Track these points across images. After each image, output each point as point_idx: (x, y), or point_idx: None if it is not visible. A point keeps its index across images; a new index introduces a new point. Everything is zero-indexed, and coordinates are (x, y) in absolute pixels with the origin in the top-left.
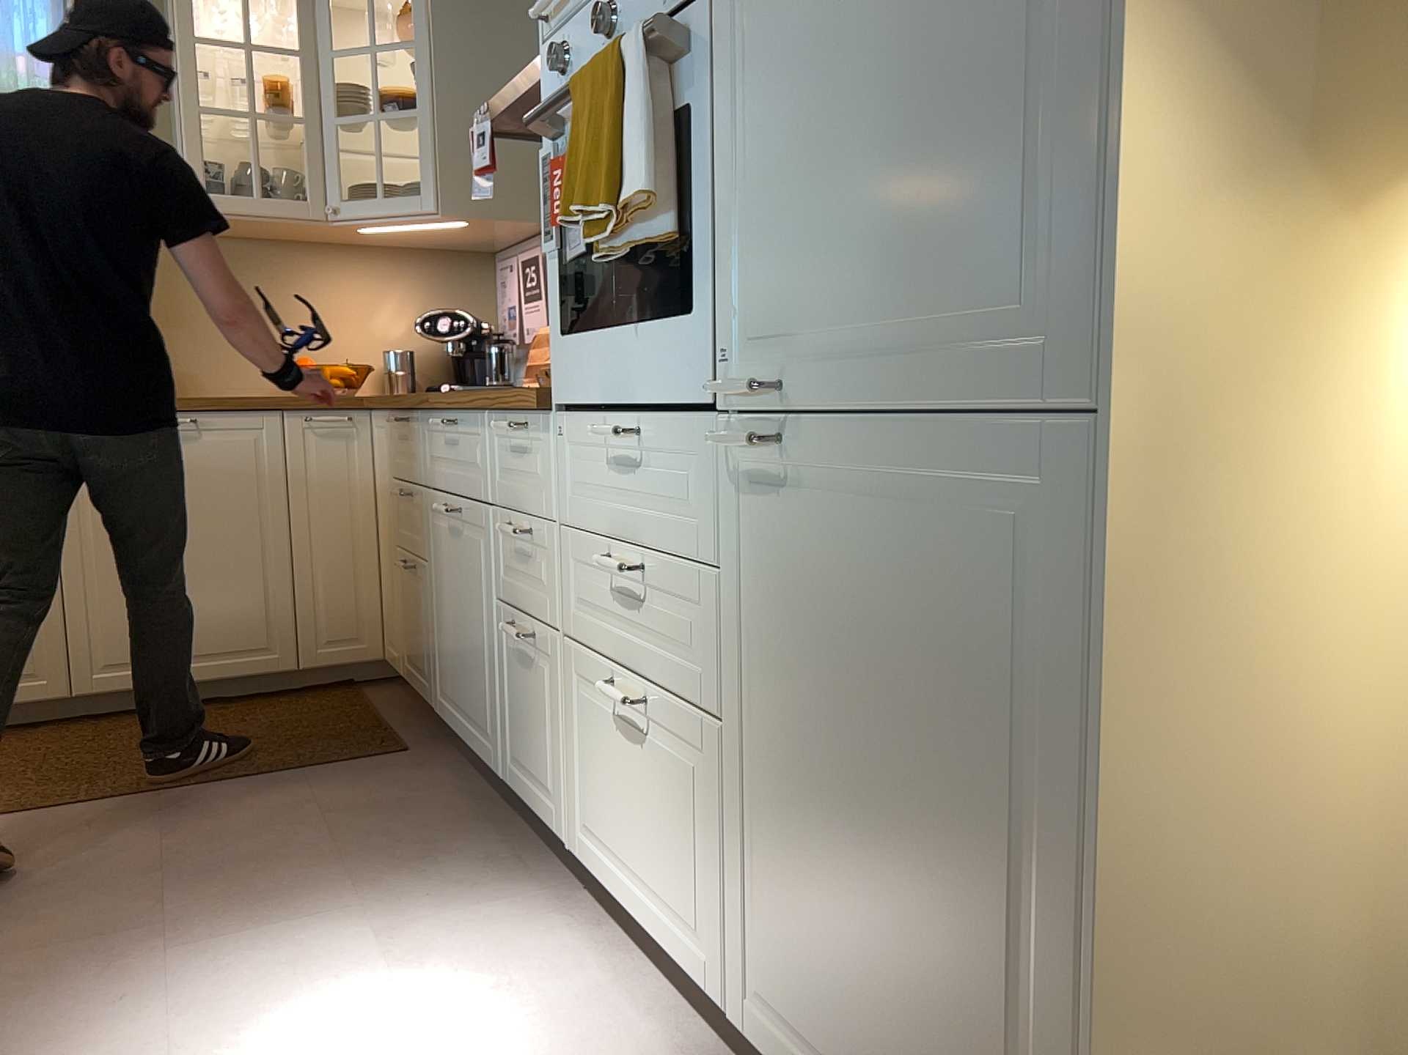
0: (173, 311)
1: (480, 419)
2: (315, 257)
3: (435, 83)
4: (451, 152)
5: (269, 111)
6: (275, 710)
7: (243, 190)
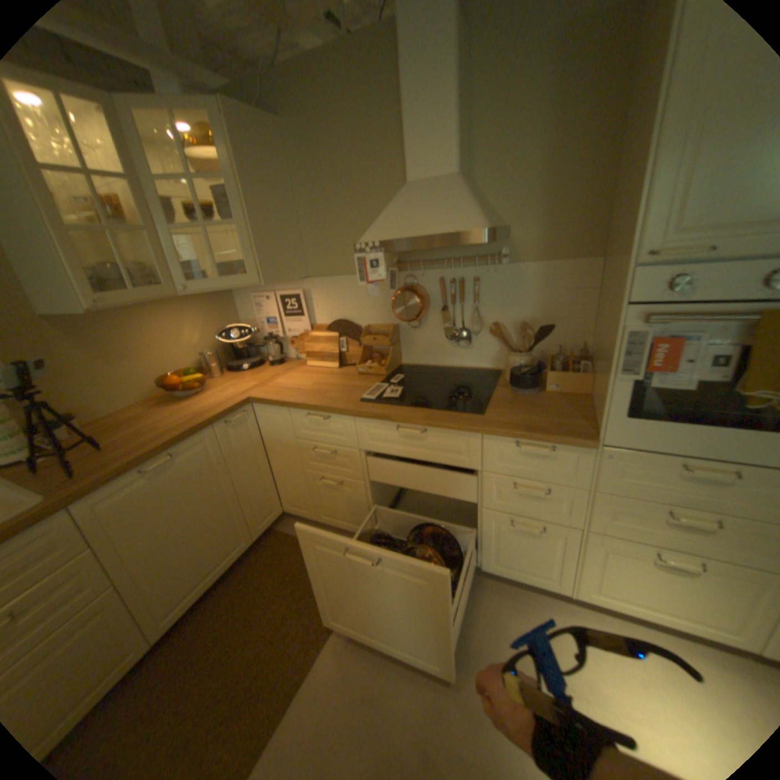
0: (53, 372)
1: (473, 435)
2: (138, 309)
3: (243, 202)
4: (260, 245)
5: (108, 220)
6: (261, 571)
7: (108, 283)
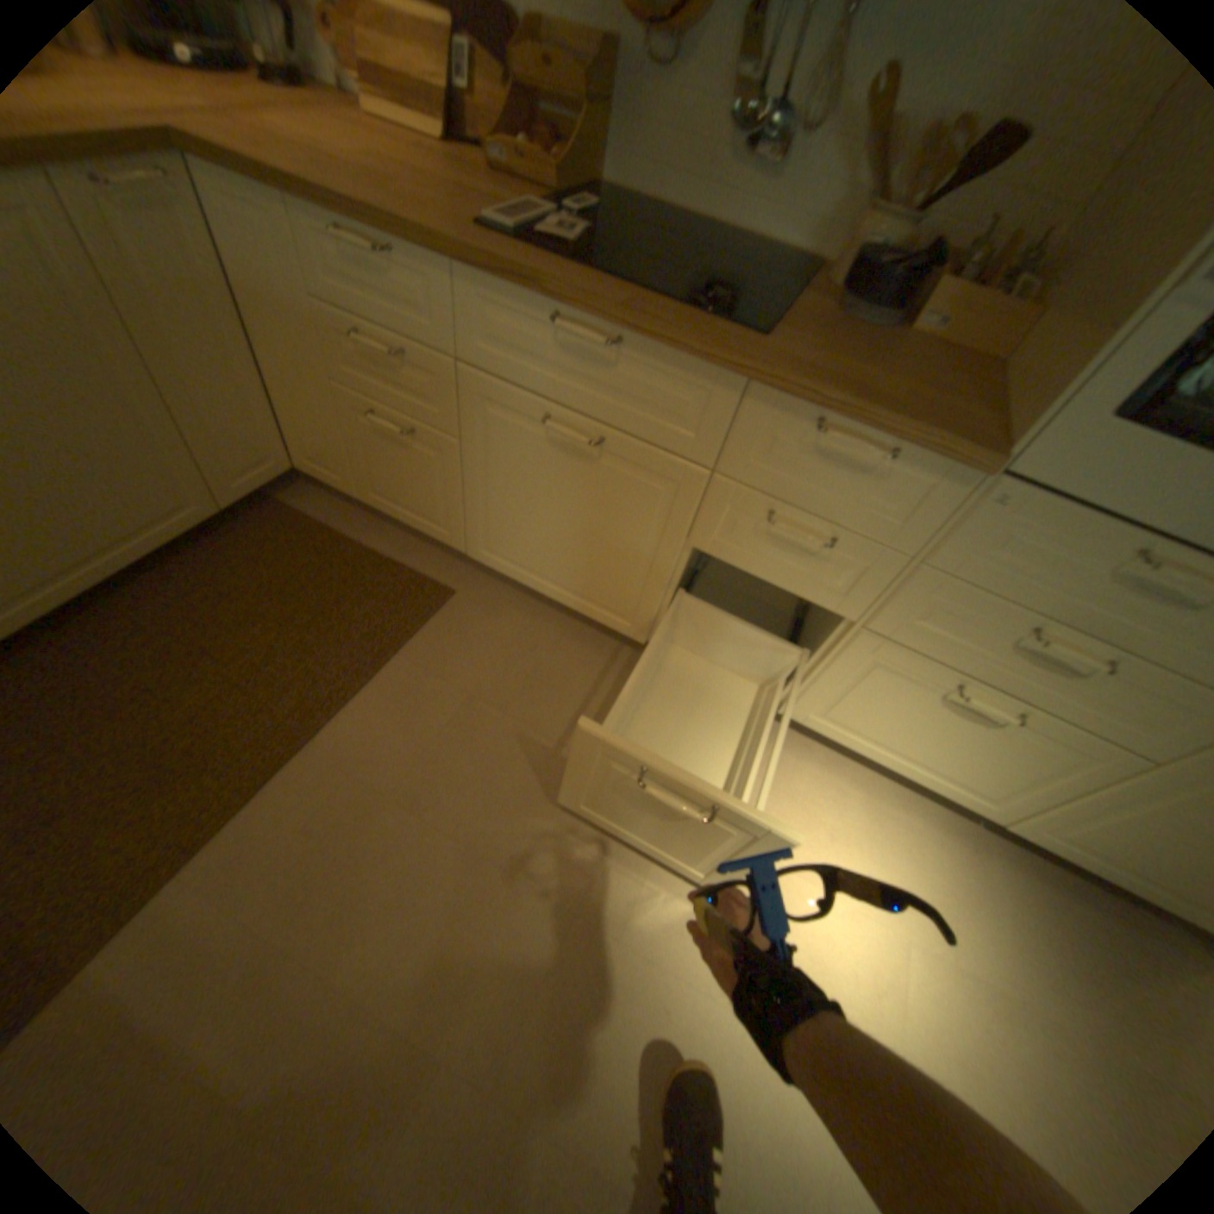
0: None
1: (728, 377)
2: None
3: None
4: None
5: None
6: (237, 564)
7: None
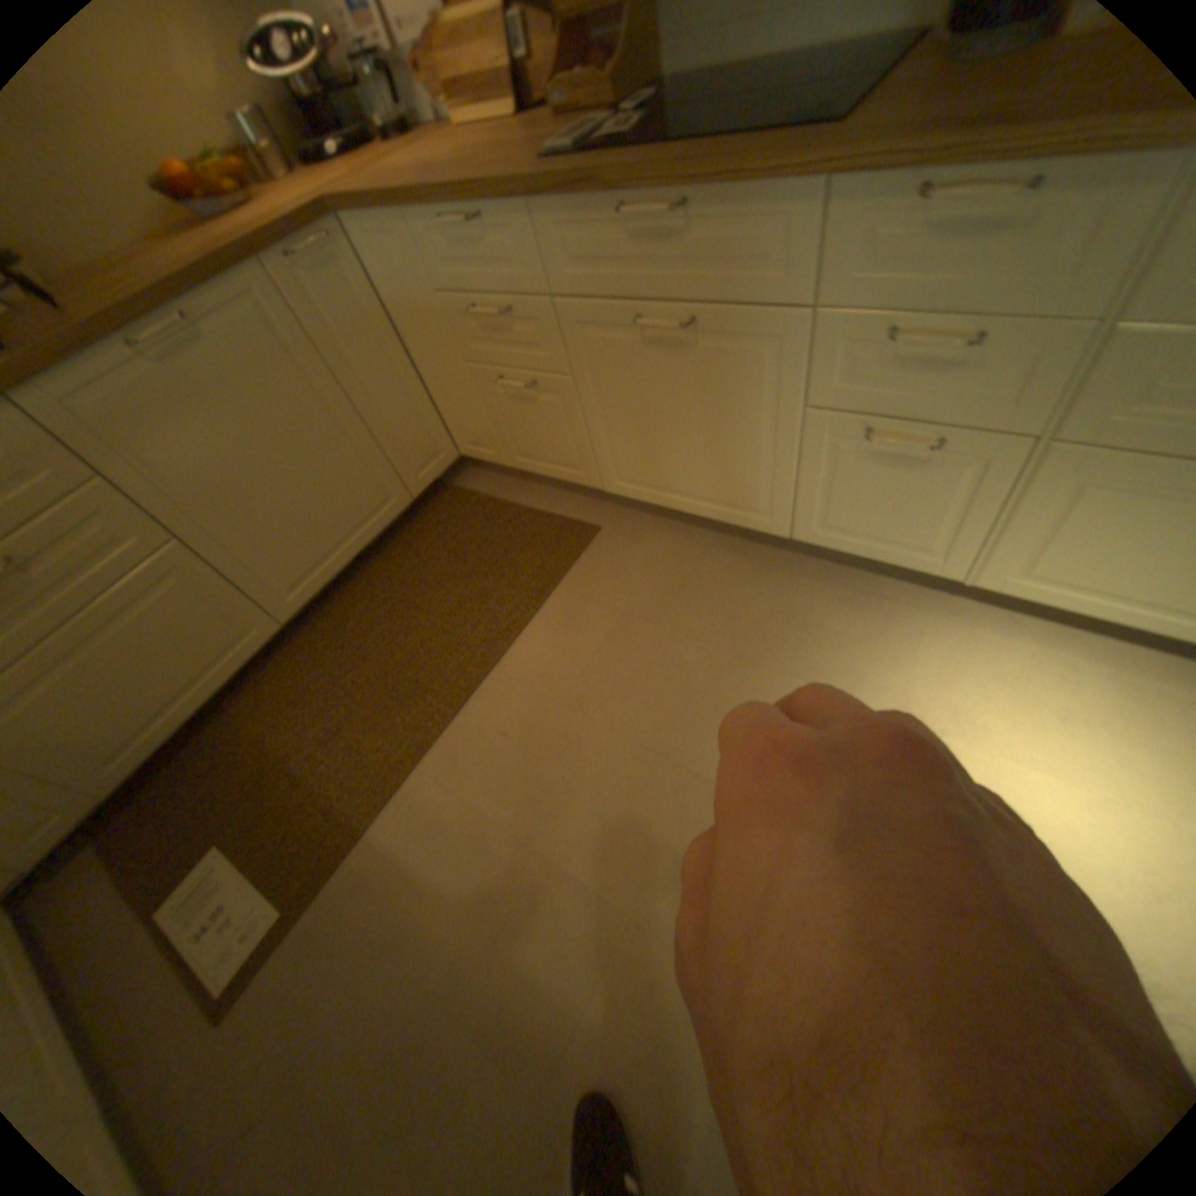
0: None
1: (802, 188)
2: None
3: None
4: None
5: None
6: (430, 539)
7: None
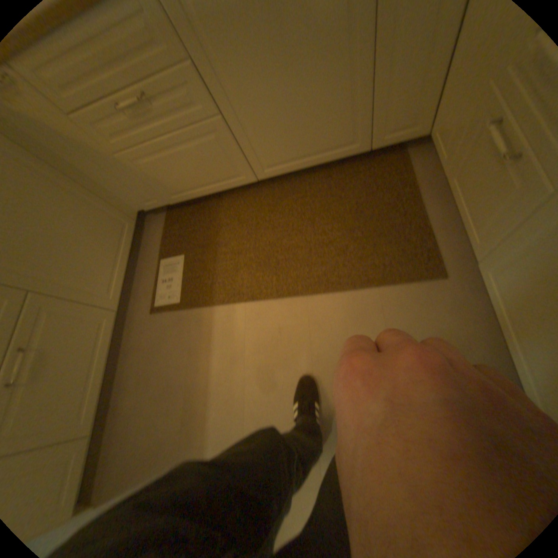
0: None
1: None
2: None
3: None
4: None
5: None
6: (357, 185)
7: None
